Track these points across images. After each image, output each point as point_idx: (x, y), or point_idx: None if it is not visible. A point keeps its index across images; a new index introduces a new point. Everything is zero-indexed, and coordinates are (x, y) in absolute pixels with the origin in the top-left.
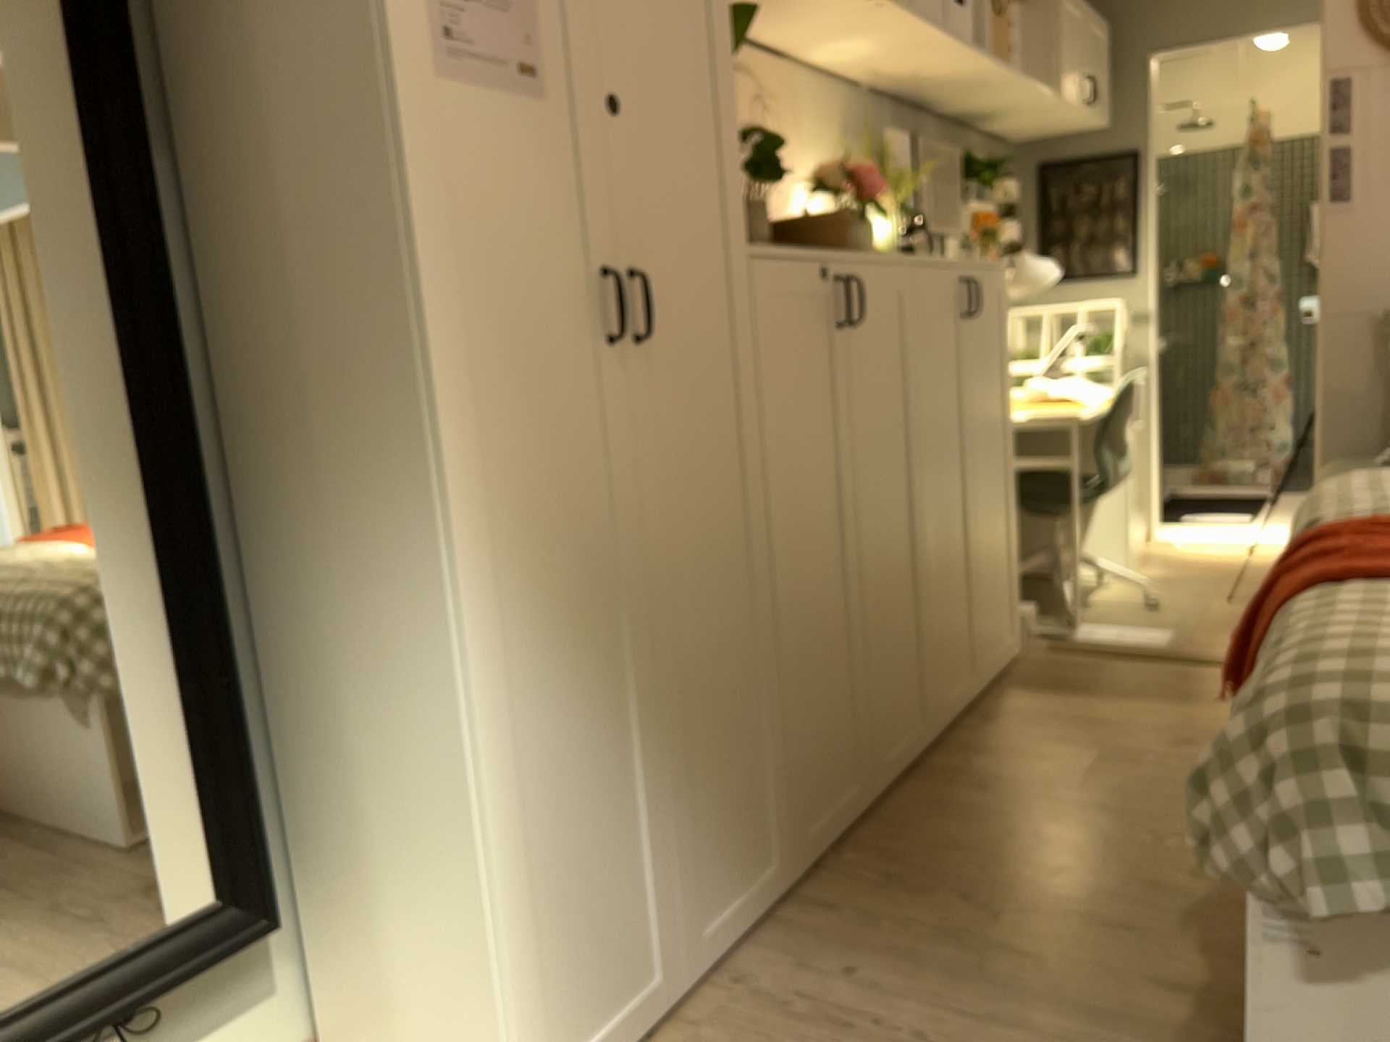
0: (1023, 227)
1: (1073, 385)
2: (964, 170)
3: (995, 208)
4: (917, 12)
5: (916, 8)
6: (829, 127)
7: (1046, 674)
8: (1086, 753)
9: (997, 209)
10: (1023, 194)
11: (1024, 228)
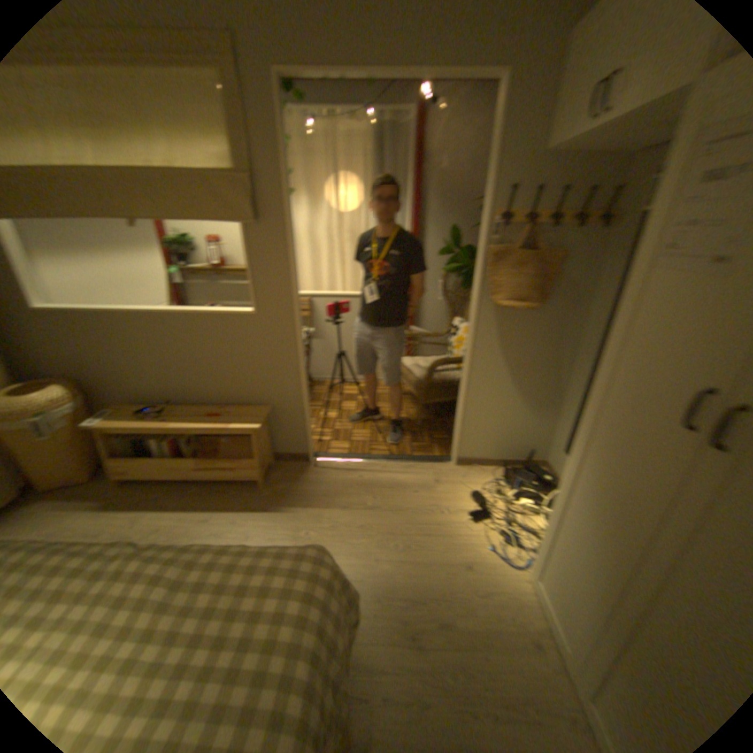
0: None
1: None
2: None
3: None
4: None
5: None
6: None
7: None
8: None
9: None
10: None
11: None
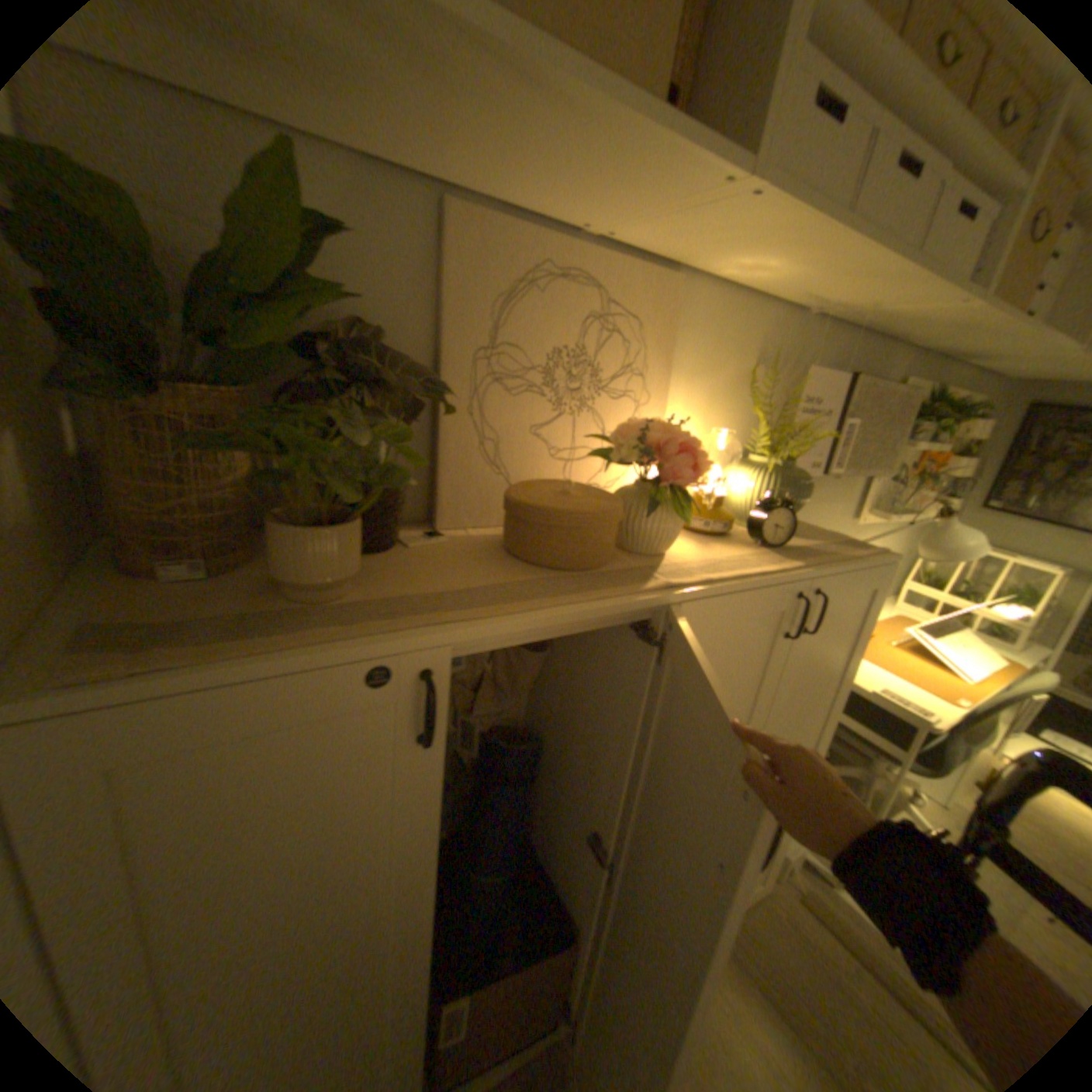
0: (986, 456)
1: (956, 649)
2: (929, 406)
3: (955, 442)
4: (847, 217)
5: (849, 209)
6: (736, 355)
7: (770, 953)
8: None
9: (958, 443)
10: (1001, 426)
11: (988, 456)
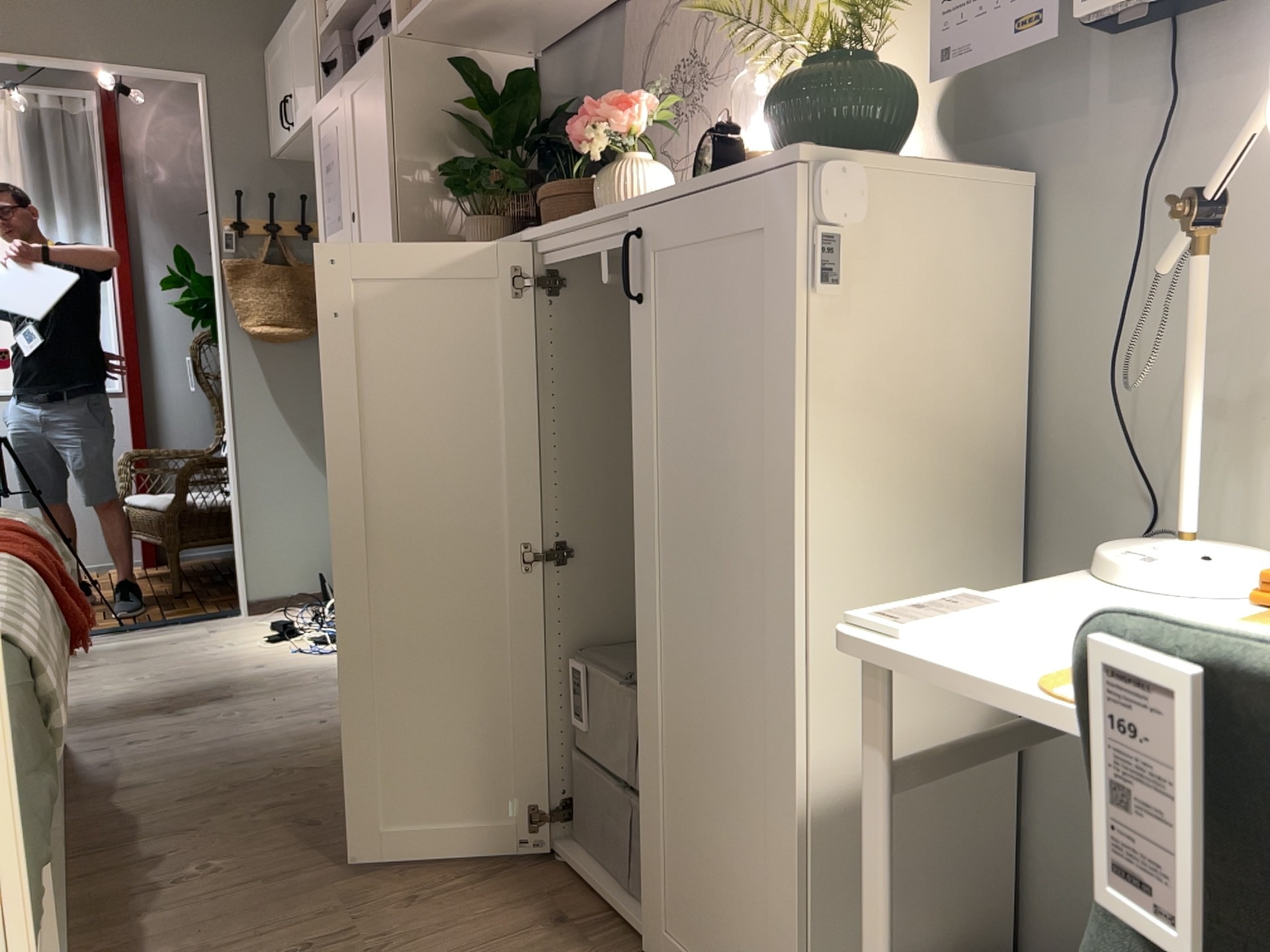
0: None
1: None
2: None
3: None
4: None
5: None
6: None
7: None
8: (379, 942)
9: None
10: None
11: None
